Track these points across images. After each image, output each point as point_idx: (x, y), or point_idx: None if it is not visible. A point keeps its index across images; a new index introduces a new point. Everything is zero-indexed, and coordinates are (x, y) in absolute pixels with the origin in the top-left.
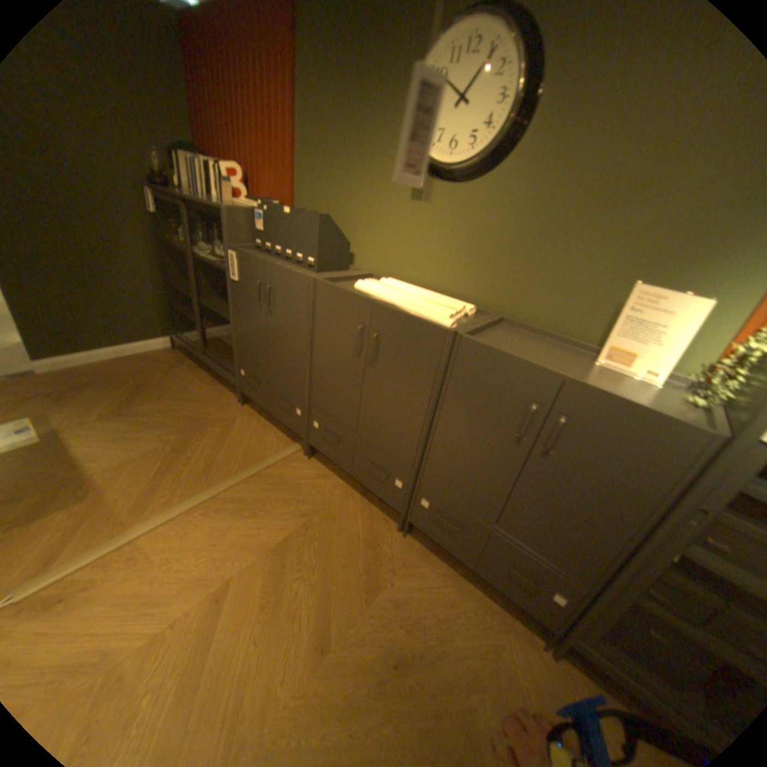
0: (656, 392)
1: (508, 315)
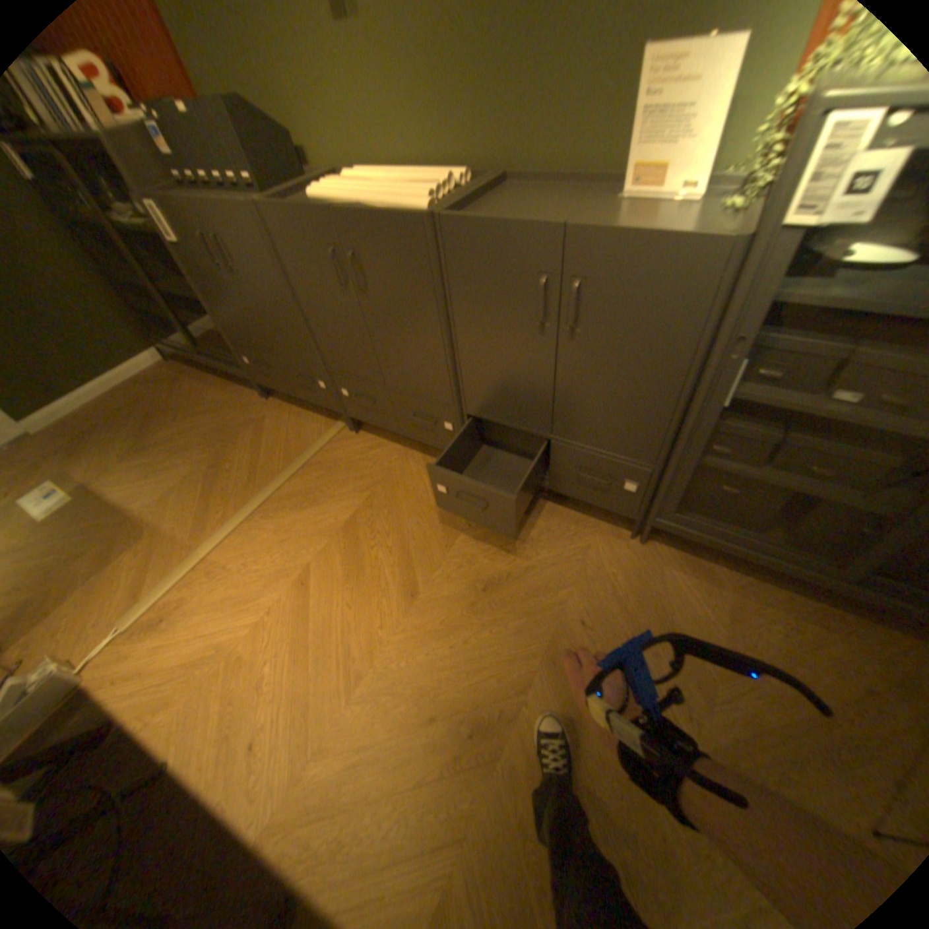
0: (691, 208)
1: (512, 168)
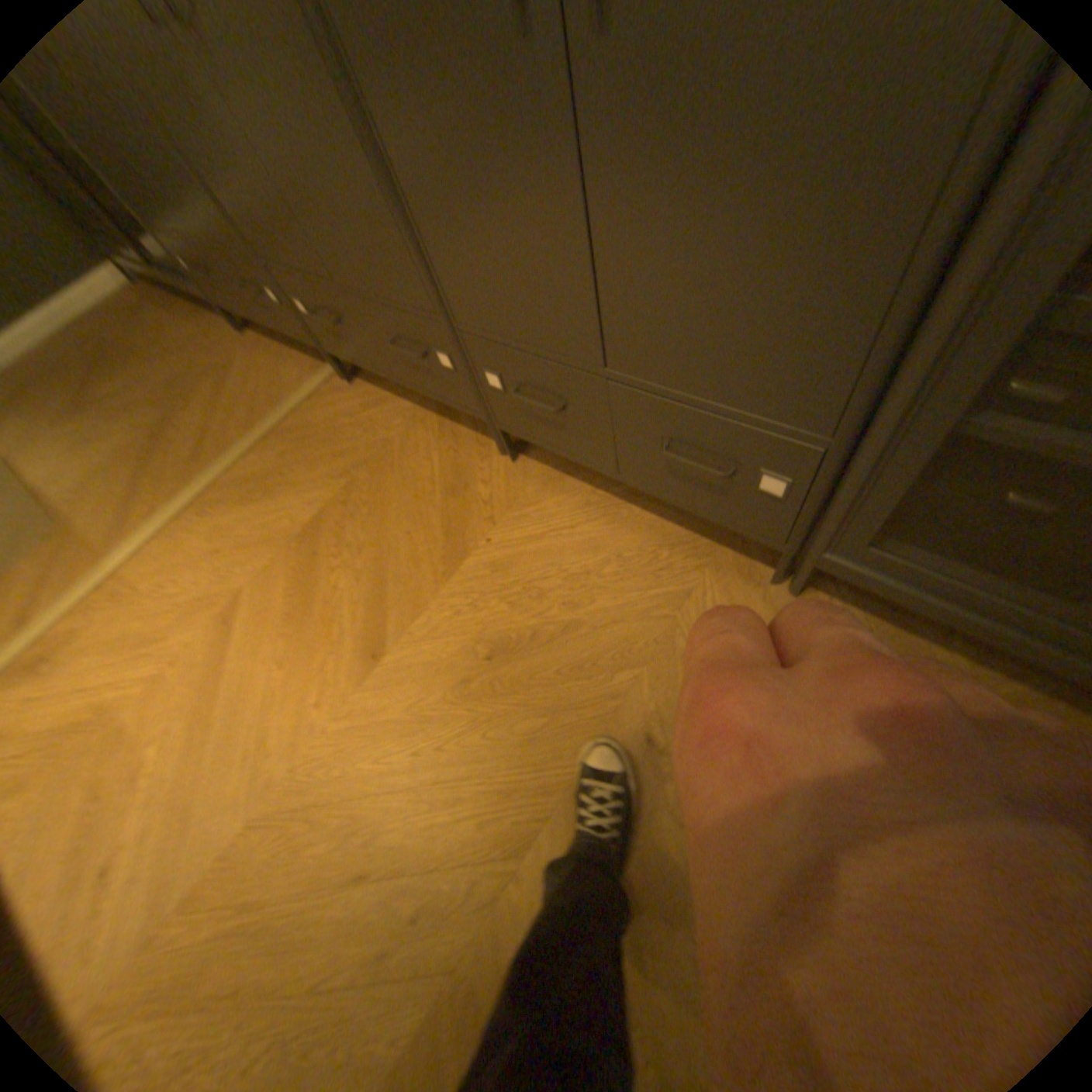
0: None
1: None
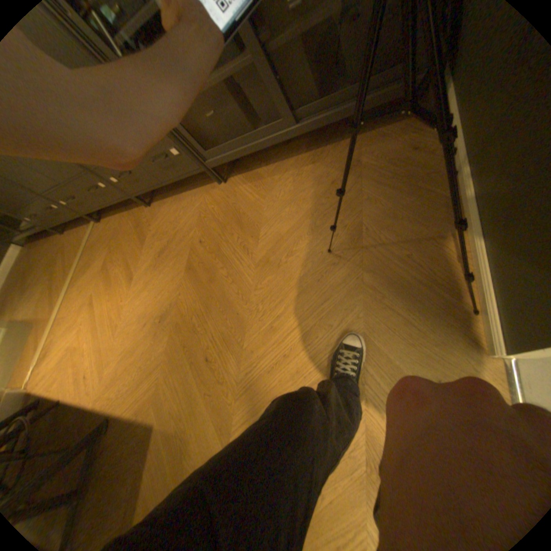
0: None
1: None
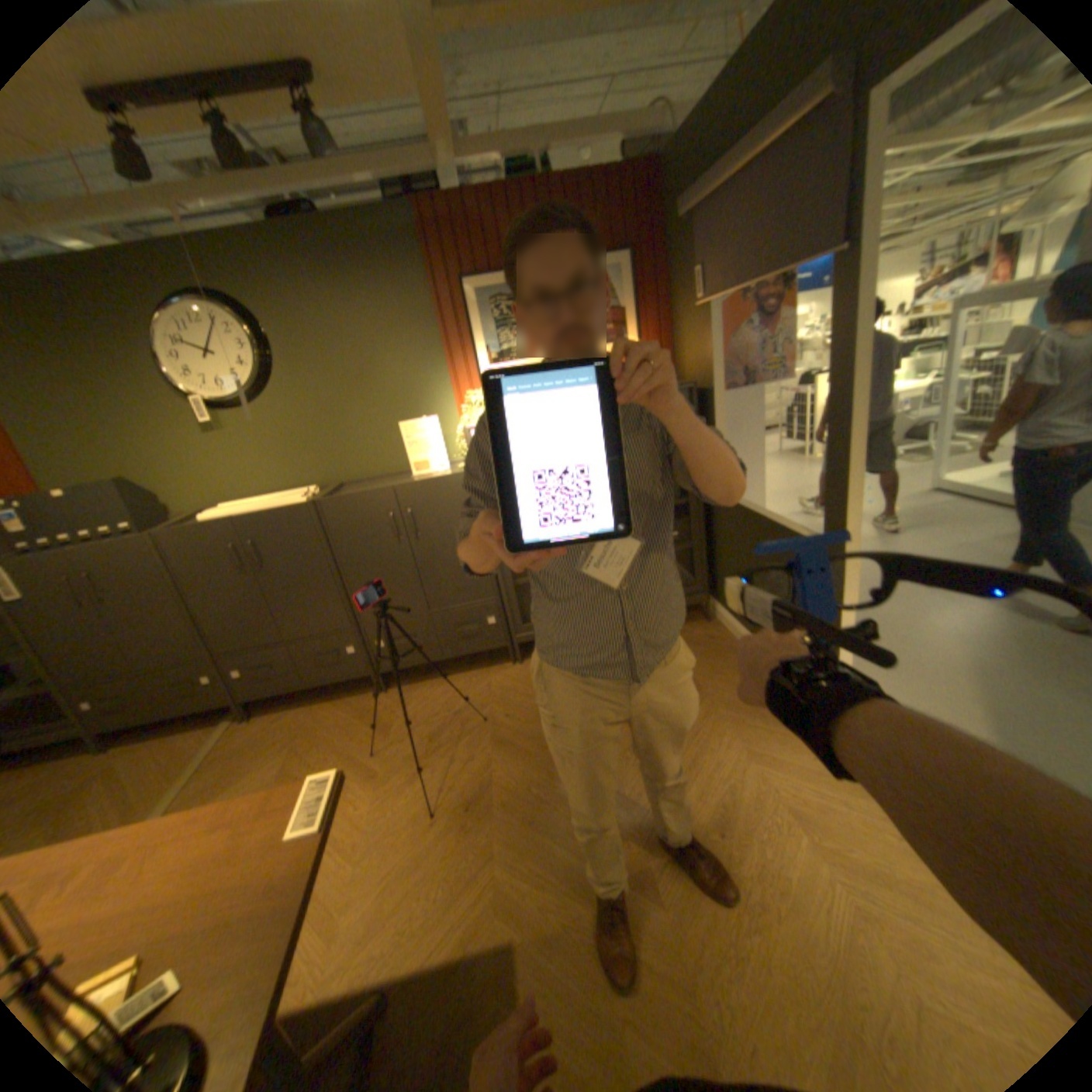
0: (447, 473)
1: (345, 481)
